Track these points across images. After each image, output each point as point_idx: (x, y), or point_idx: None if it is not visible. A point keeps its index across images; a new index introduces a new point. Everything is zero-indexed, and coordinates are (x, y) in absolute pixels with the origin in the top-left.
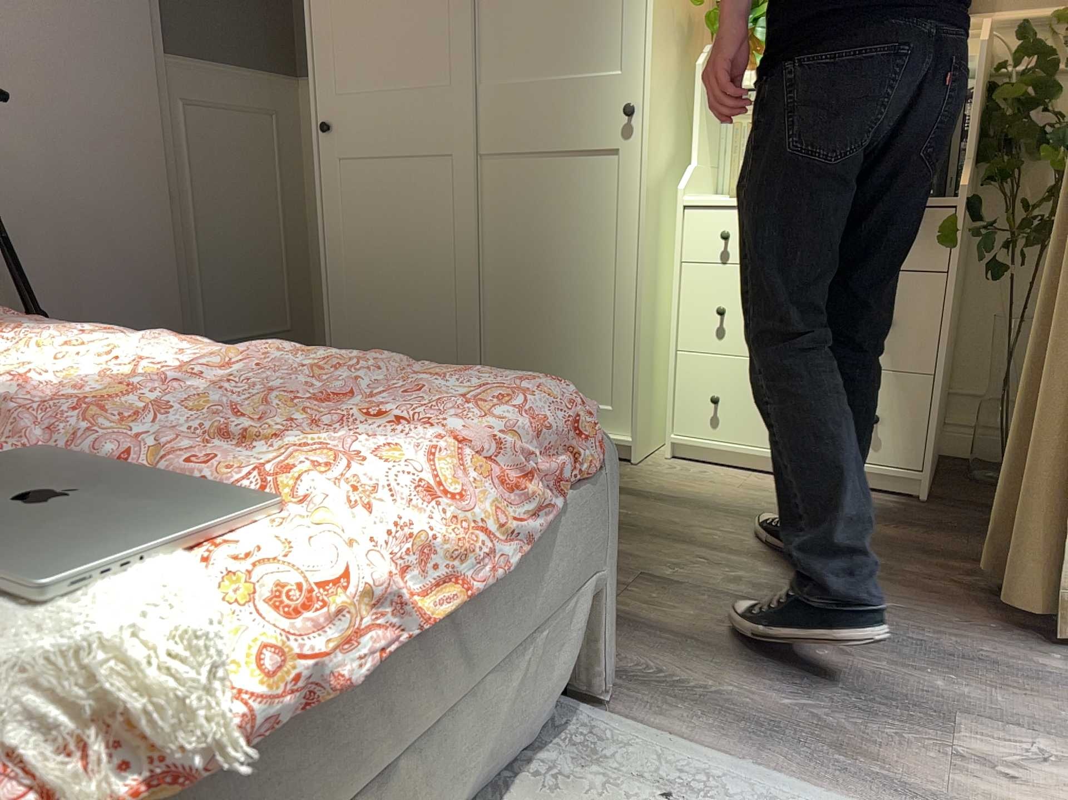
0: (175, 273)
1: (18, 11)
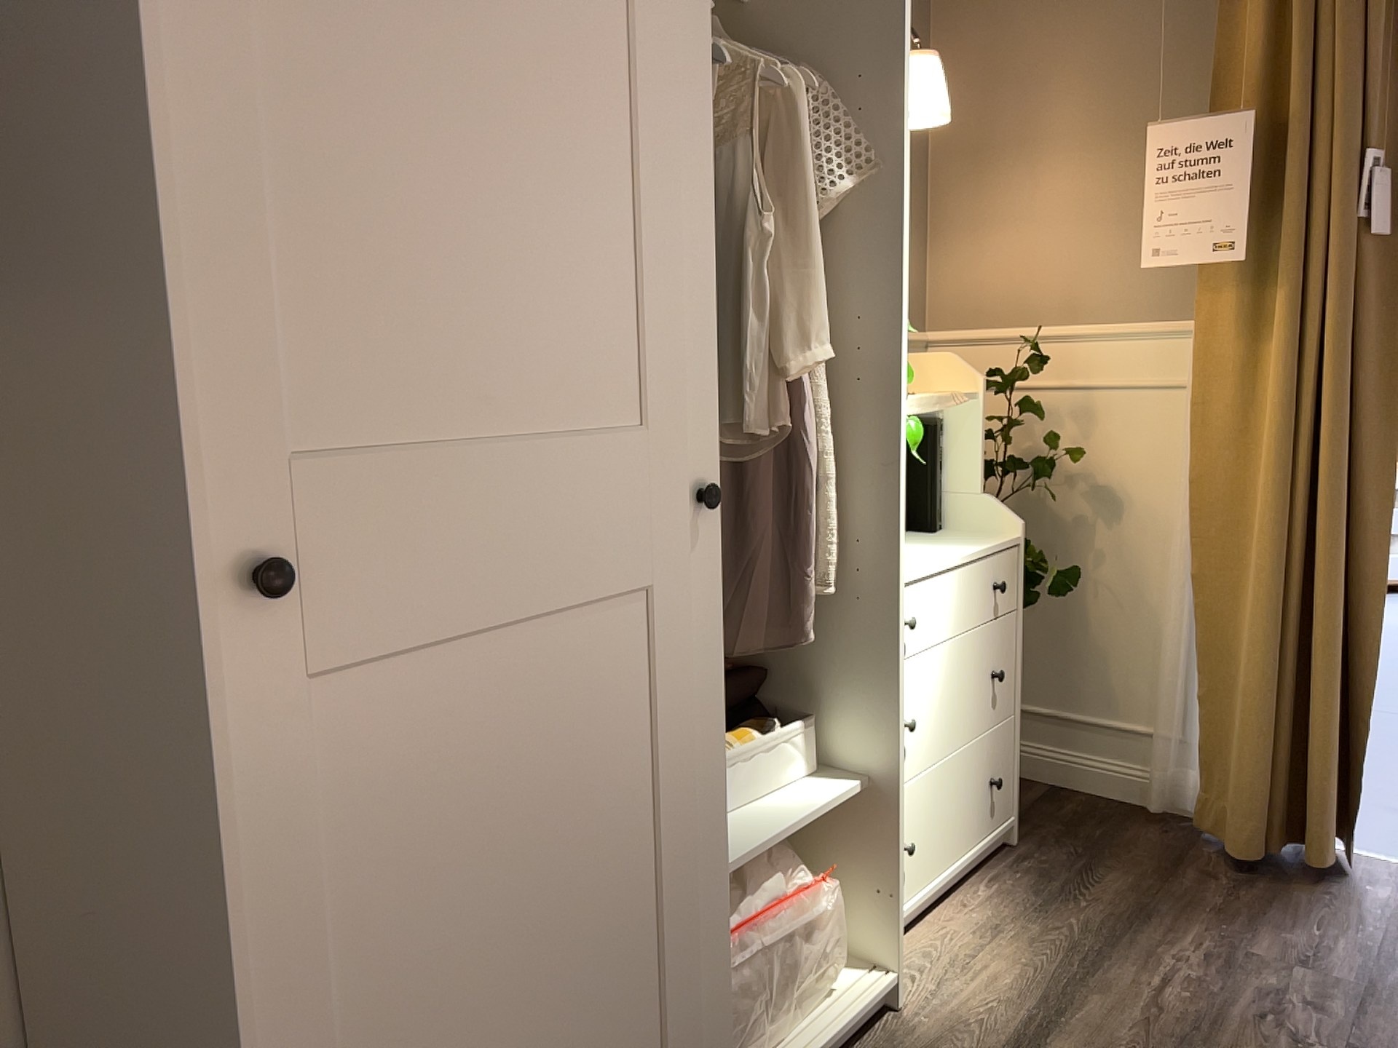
0: None
1: None
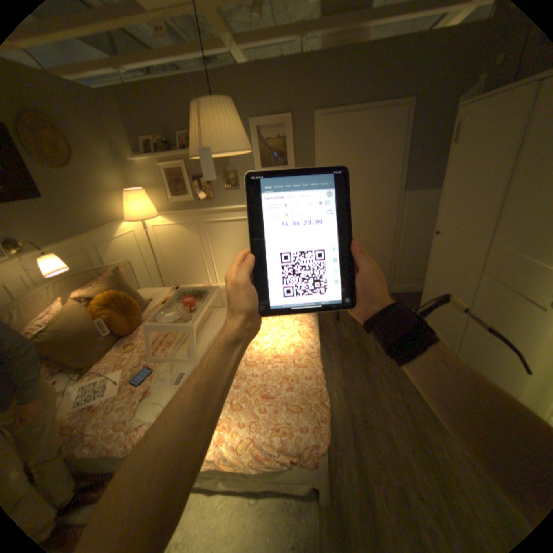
0: (389, 259)
1: (355, 191)
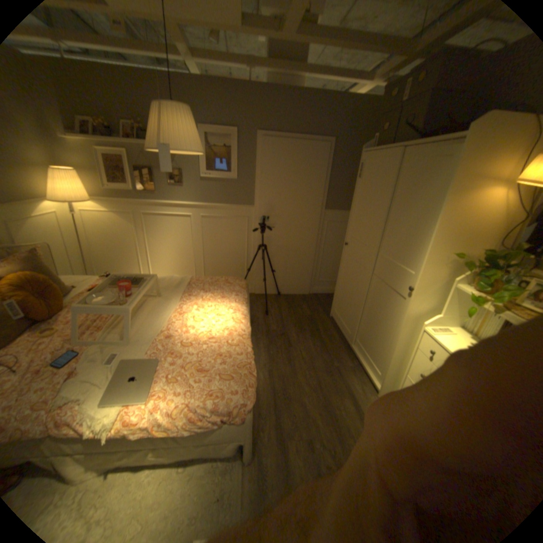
0: (312, 264)
1: (287, 204)
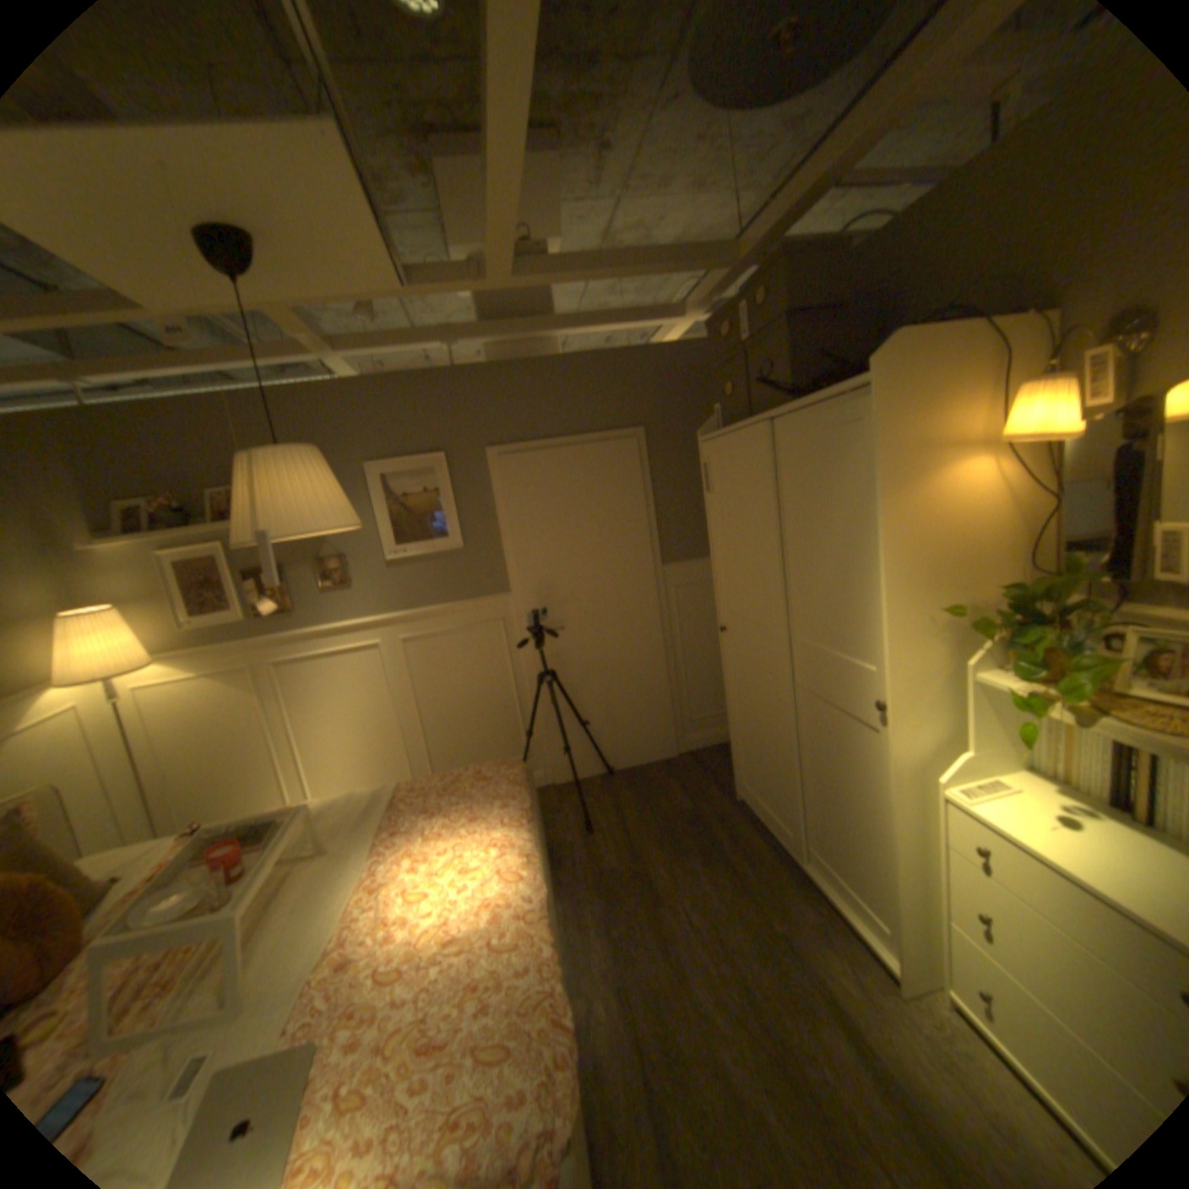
0: (665, 687)
1: (579, 574)
